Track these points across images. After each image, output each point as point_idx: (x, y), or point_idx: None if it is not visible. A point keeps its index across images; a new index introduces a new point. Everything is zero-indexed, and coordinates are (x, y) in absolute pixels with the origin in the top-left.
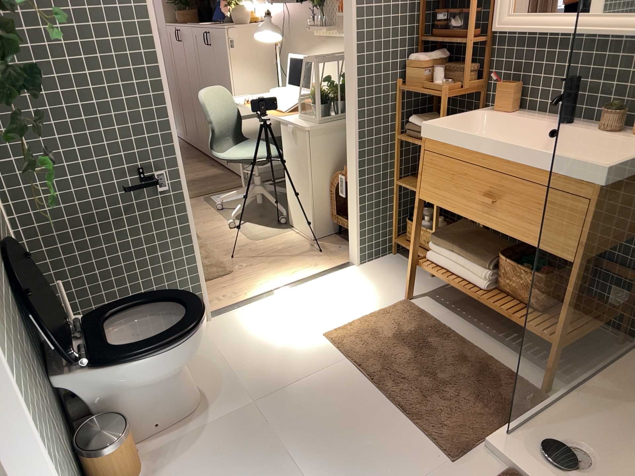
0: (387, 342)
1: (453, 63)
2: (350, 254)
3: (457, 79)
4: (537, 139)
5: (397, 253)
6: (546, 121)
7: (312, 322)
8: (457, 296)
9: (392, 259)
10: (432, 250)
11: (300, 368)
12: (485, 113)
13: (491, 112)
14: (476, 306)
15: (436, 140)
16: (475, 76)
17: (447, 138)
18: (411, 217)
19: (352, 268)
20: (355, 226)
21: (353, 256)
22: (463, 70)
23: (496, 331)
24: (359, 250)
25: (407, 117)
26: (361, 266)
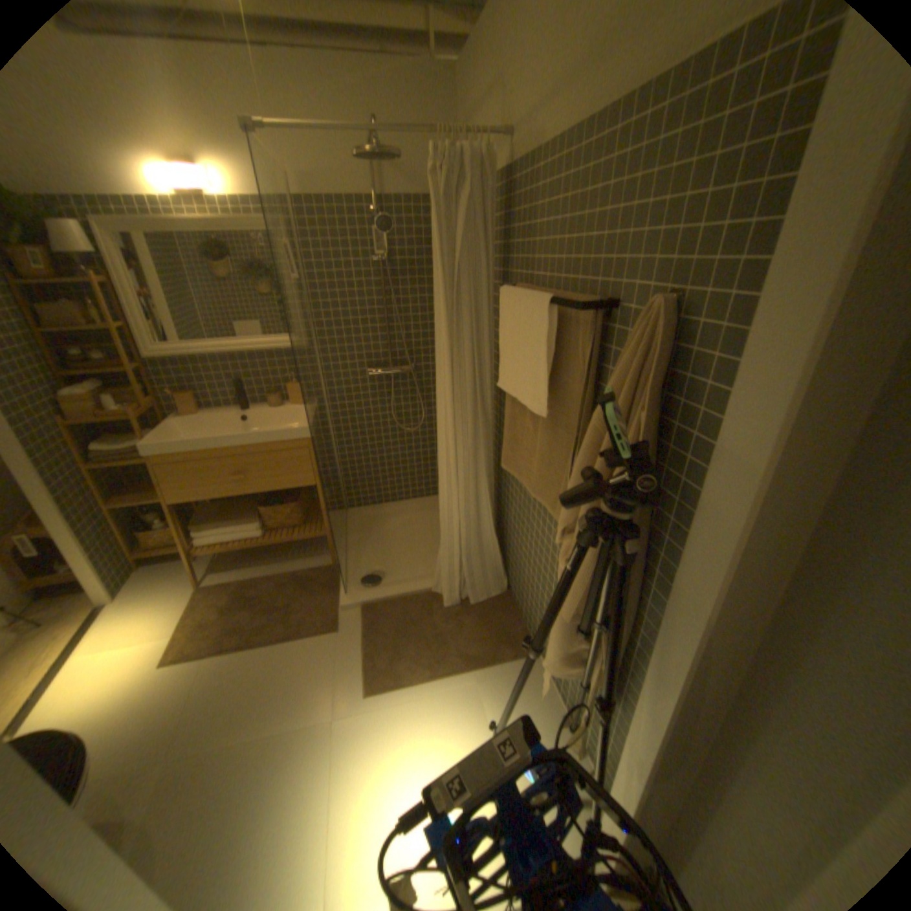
0: (217, 622)
1: (101, 387)
2: (89, 600)
3: (124, 400)
4: (230, 424)
5: (136, 568)
6: (226, 411)
7: (127, 673)
8: (227, 559)
9: (137, 575)
10: (192, 539)
11: (168, 704)
12: (174, 420)
13: (177, 417)
14: (247, 555)
15: (150, 454)
16: (135, 393)
17: (166, 448)
18: (128, 532)
19: (105, 610)
20: (84, 570)
21: (95, 599)
22: (118, 391)
23: (276, 558)
24: (101, 589)
25: (78, 448)
26: (112, 602)
